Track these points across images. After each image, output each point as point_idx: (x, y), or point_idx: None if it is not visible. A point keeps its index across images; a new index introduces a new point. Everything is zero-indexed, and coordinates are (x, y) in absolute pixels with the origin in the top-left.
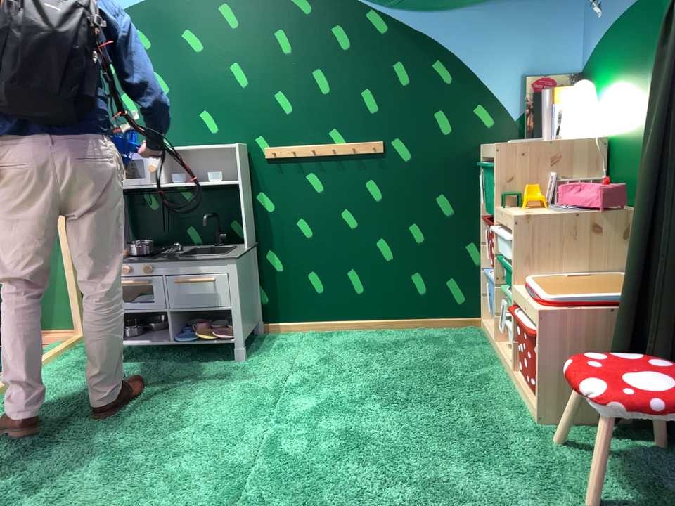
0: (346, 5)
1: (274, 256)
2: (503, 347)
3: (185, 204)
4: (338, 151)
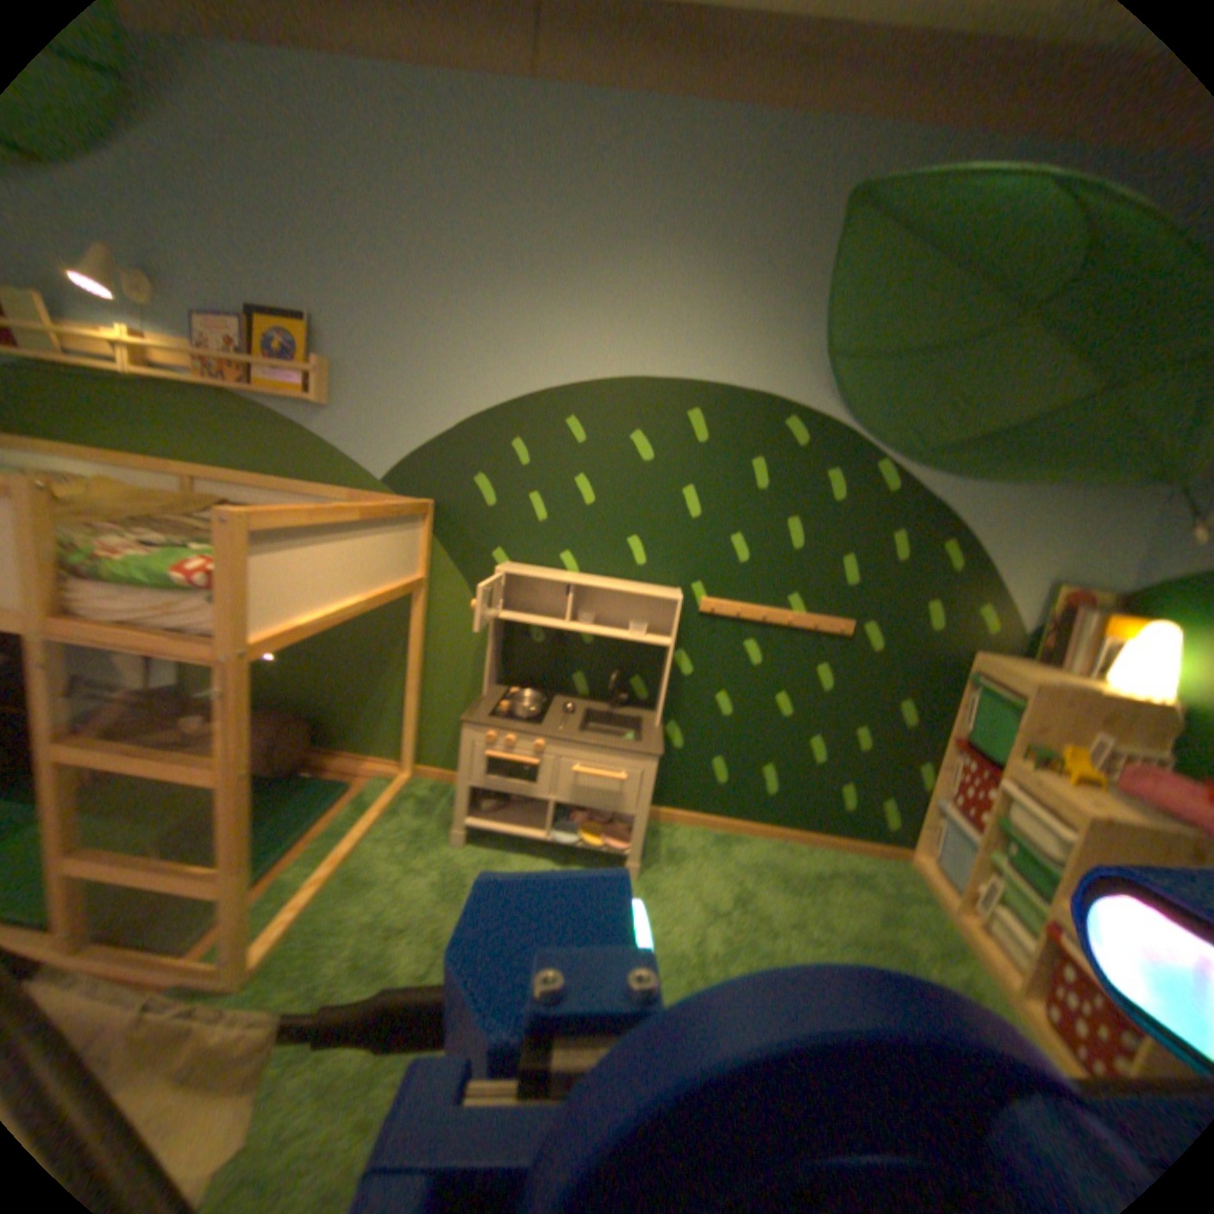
0: (853, 442)
1: (675, 725)
2: (971, 924)
3: (578, 641)
4: (792, 619)
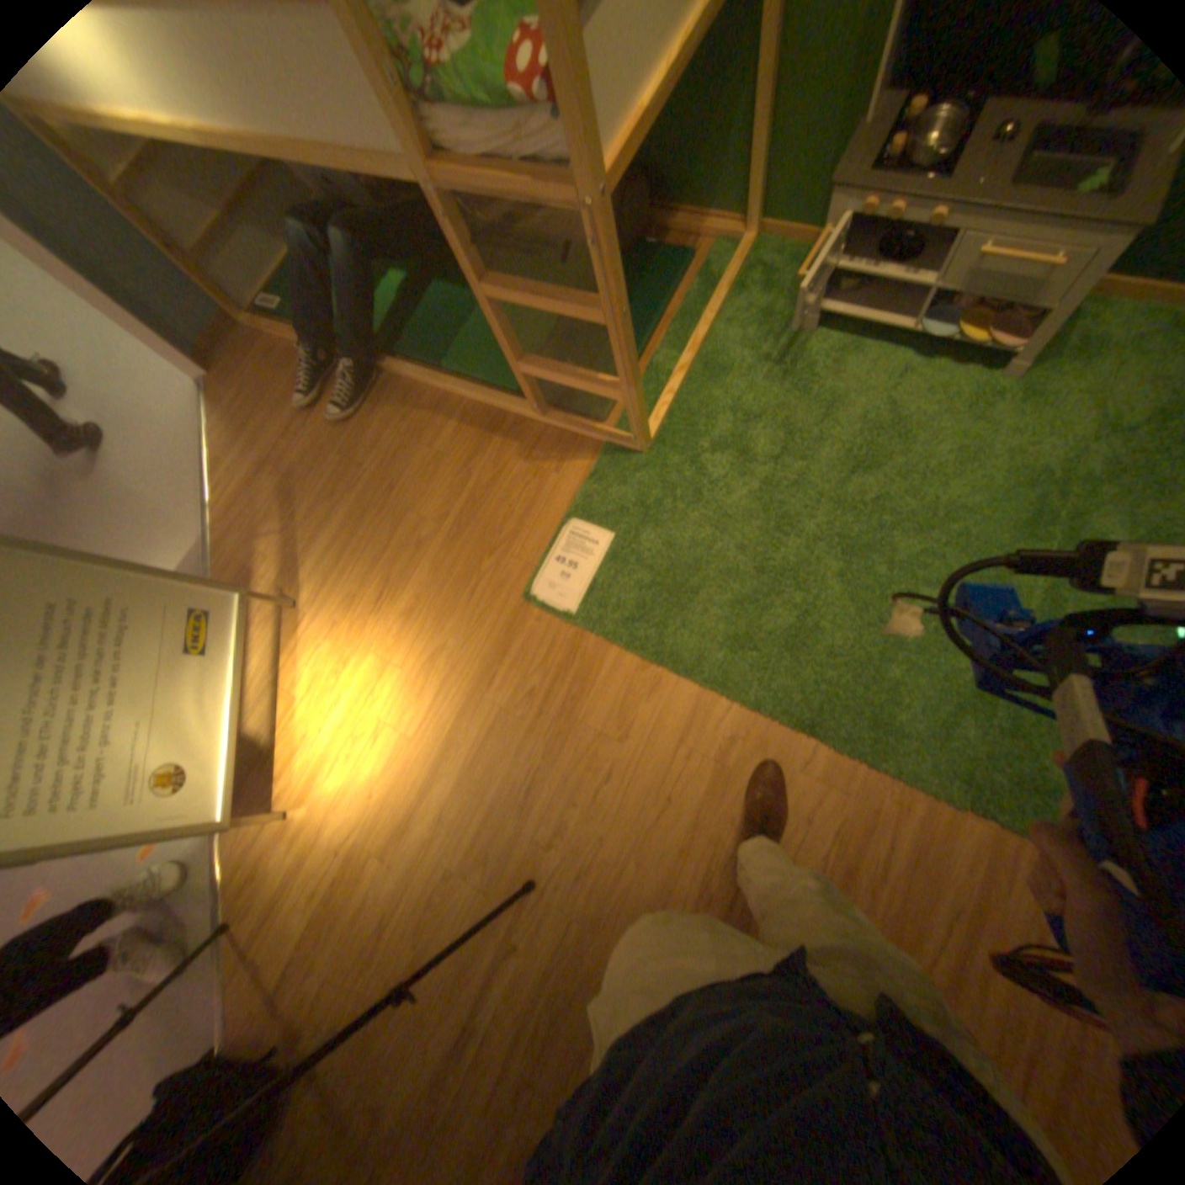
0: None
1: None
2: None
3: None
4: None
